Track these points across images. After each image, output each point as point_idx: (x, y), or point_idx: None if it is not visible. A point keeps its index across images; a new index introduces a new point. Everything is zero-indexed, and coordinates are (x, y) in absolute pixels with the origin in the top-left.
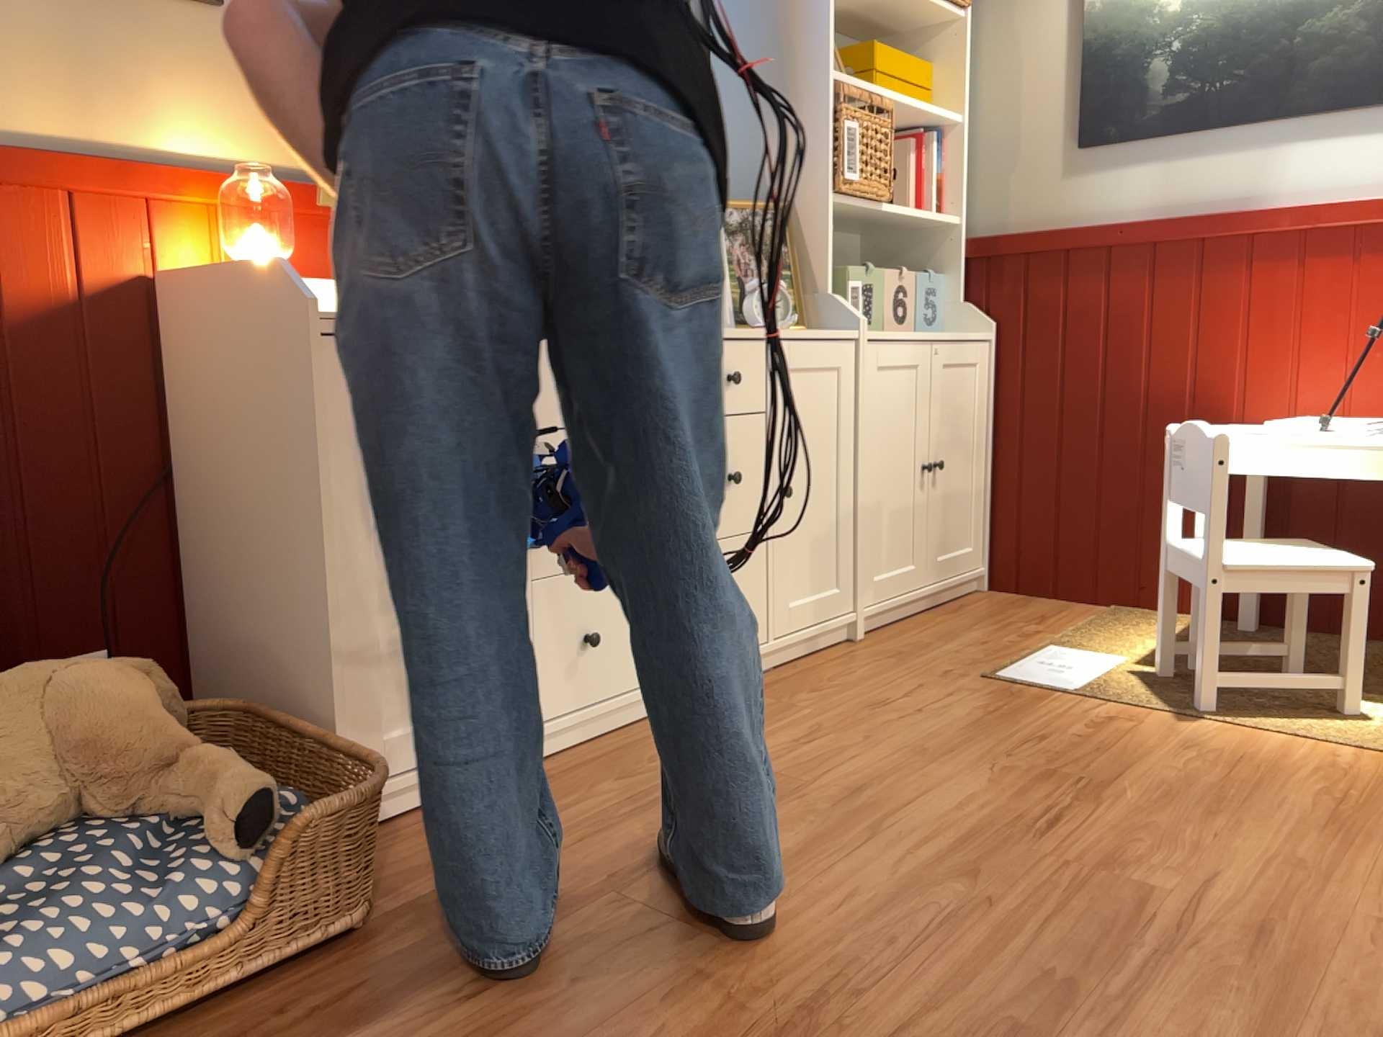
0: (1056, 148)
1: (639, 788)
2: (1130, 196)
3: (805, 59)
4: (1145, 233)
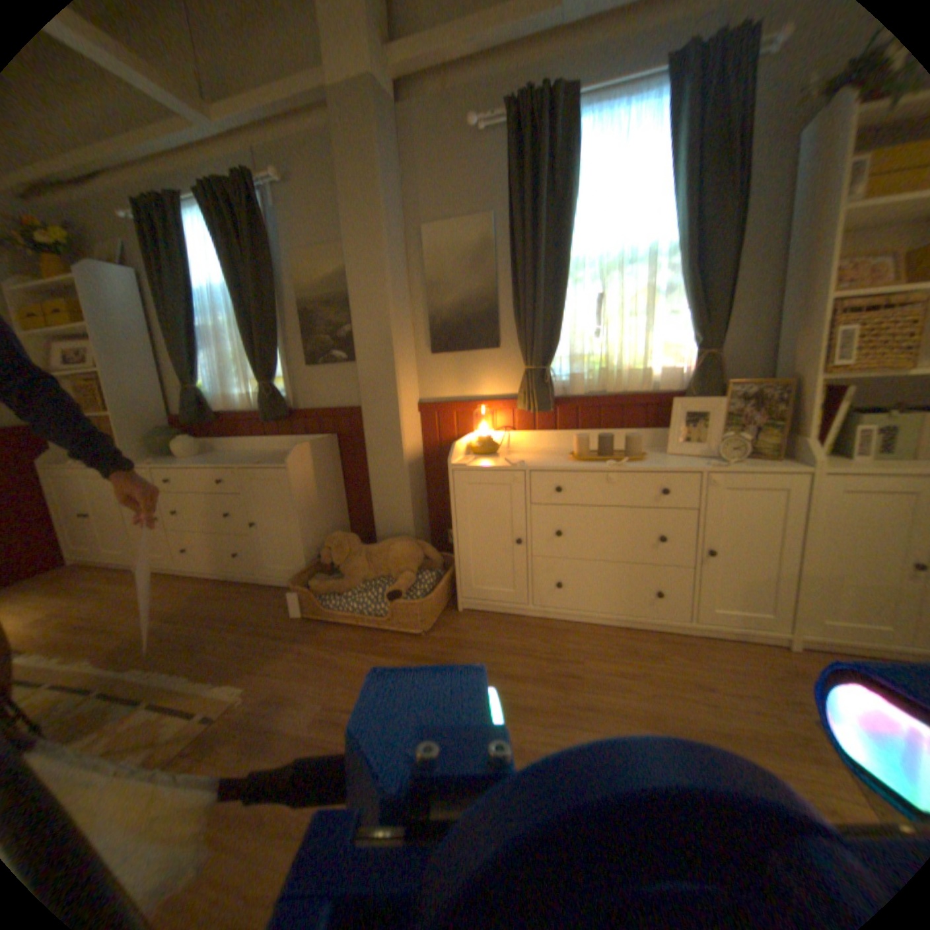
0: None
1: (540, 648)
2: None
3: (819, 285)
4: None
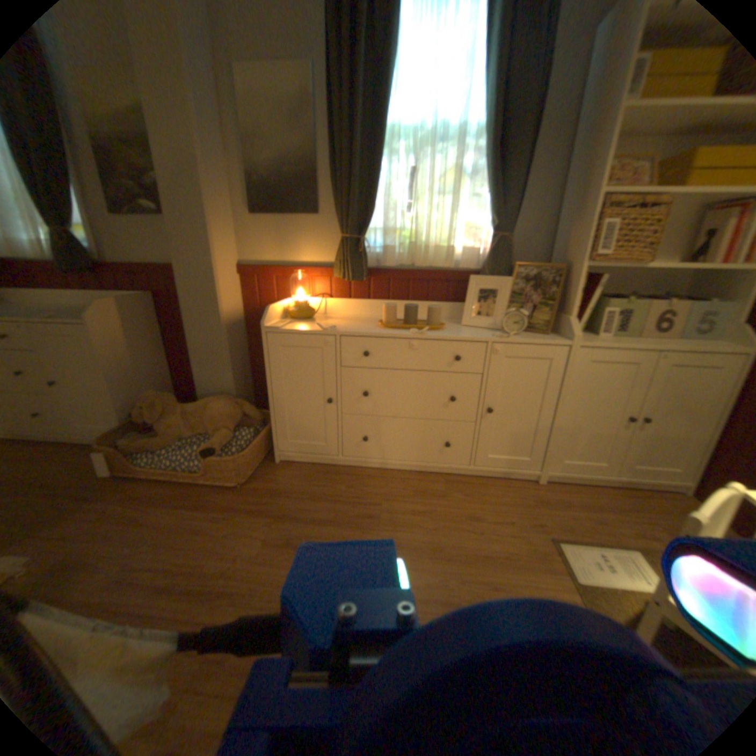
0: None
1: (345, 493)
2: None
3: (595, 180)
4: None
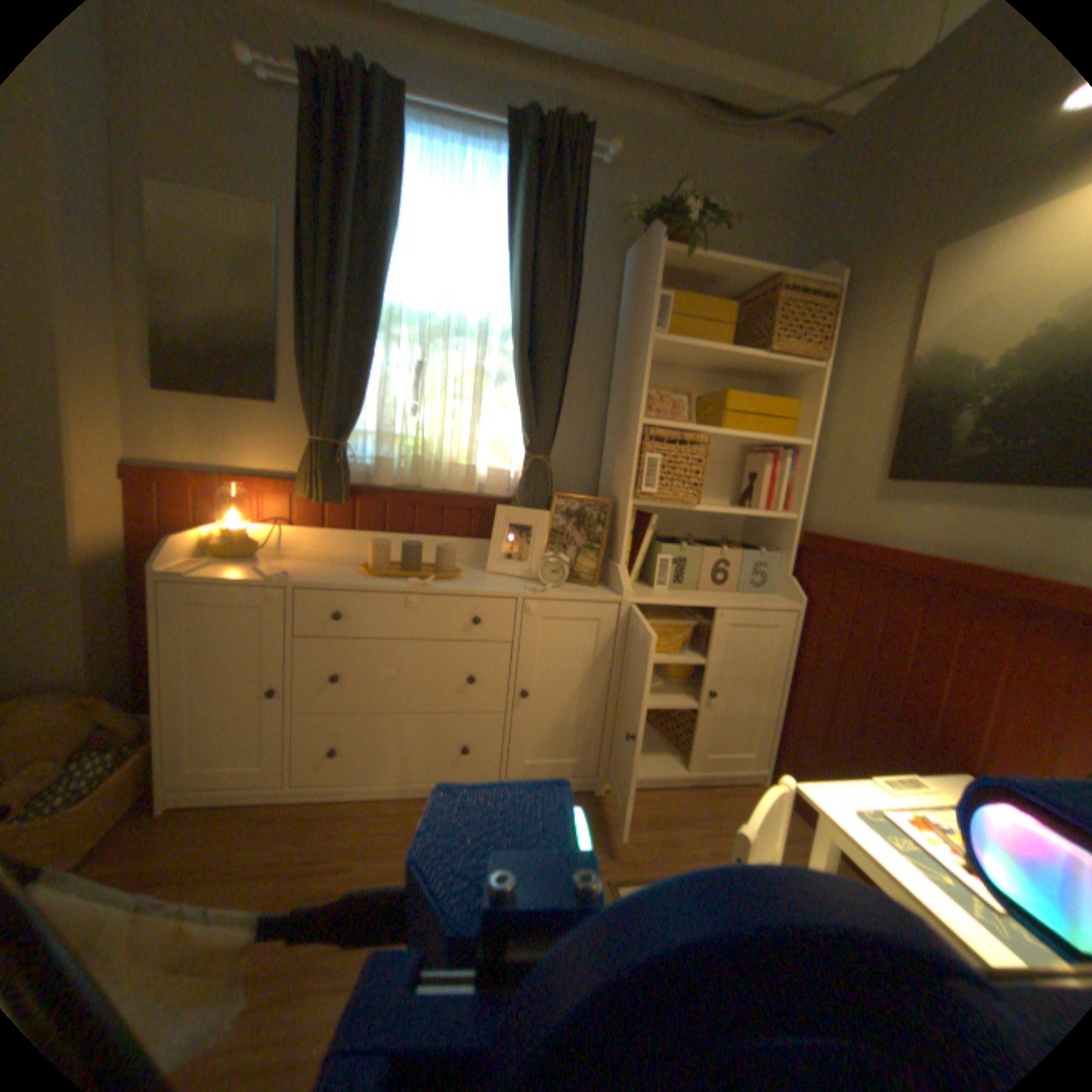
0: (876, 474)
1: (287, 858)
2: (926, 529)
3: (633, 409)
4: (926, 566)
